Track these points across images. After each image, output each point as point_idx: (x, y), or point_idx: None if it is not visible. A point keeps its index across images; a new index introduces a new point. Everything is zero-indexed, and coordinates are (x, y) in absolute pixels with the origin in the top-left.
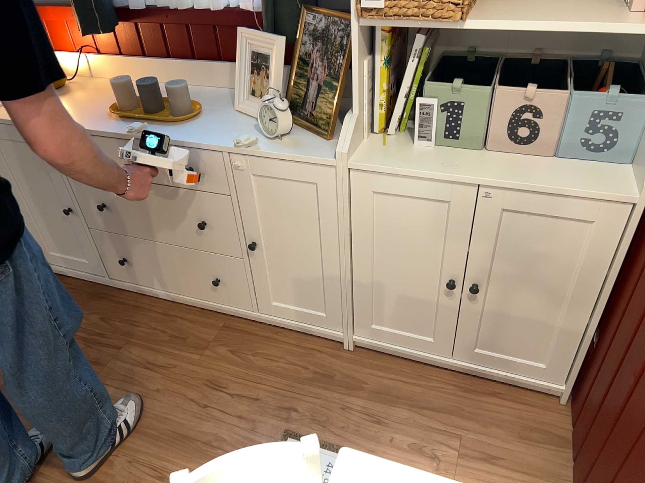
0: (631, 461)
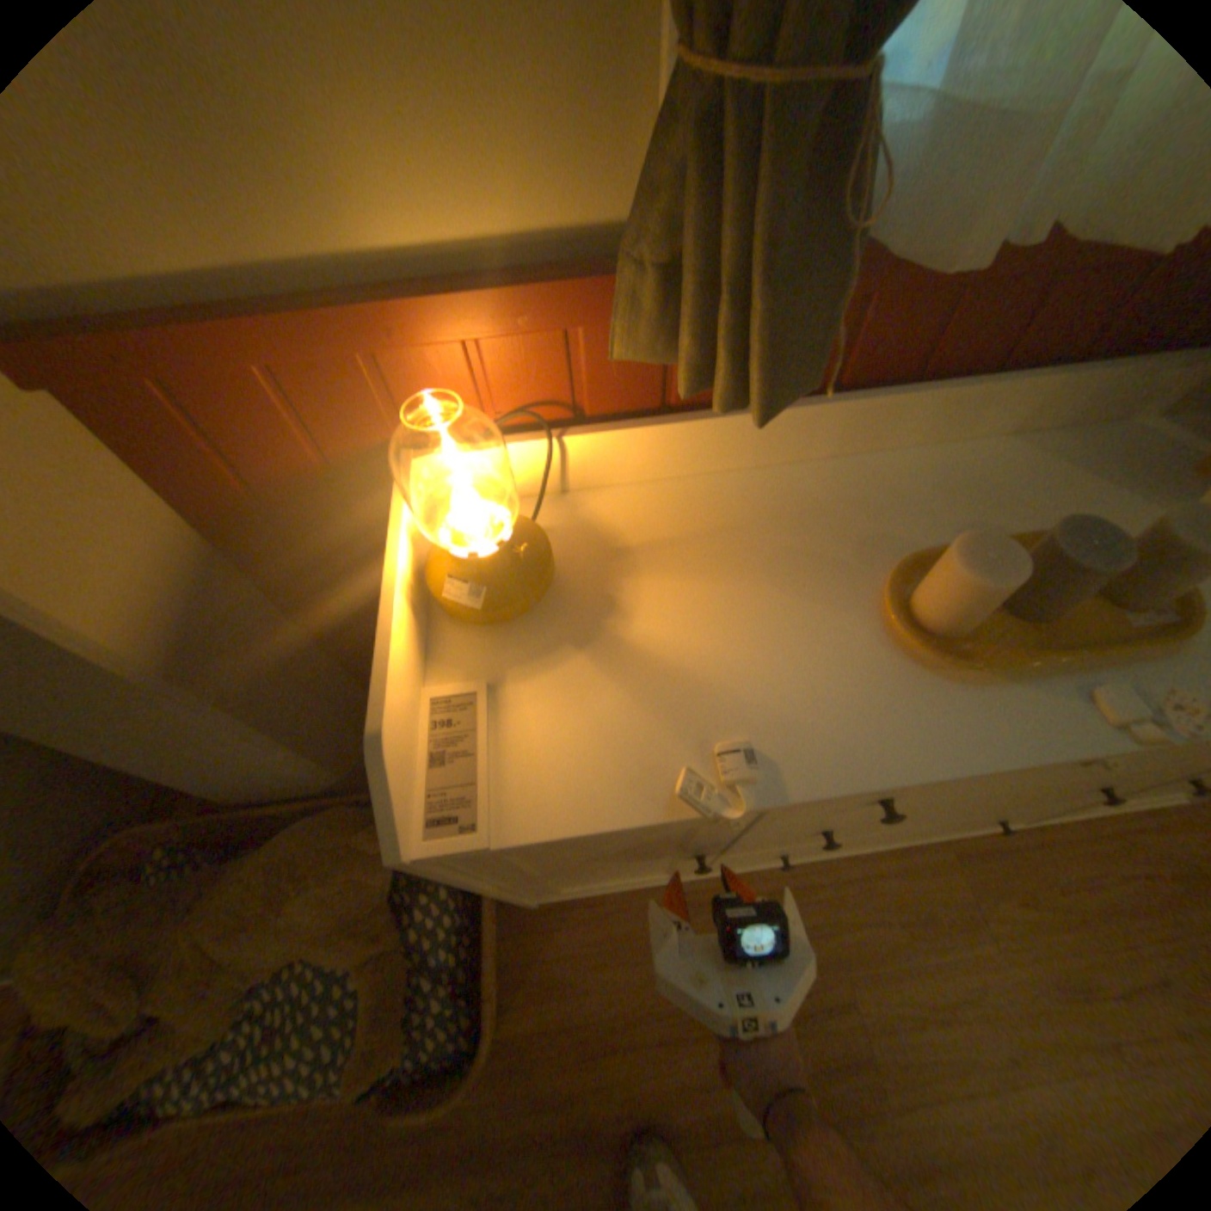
0: None
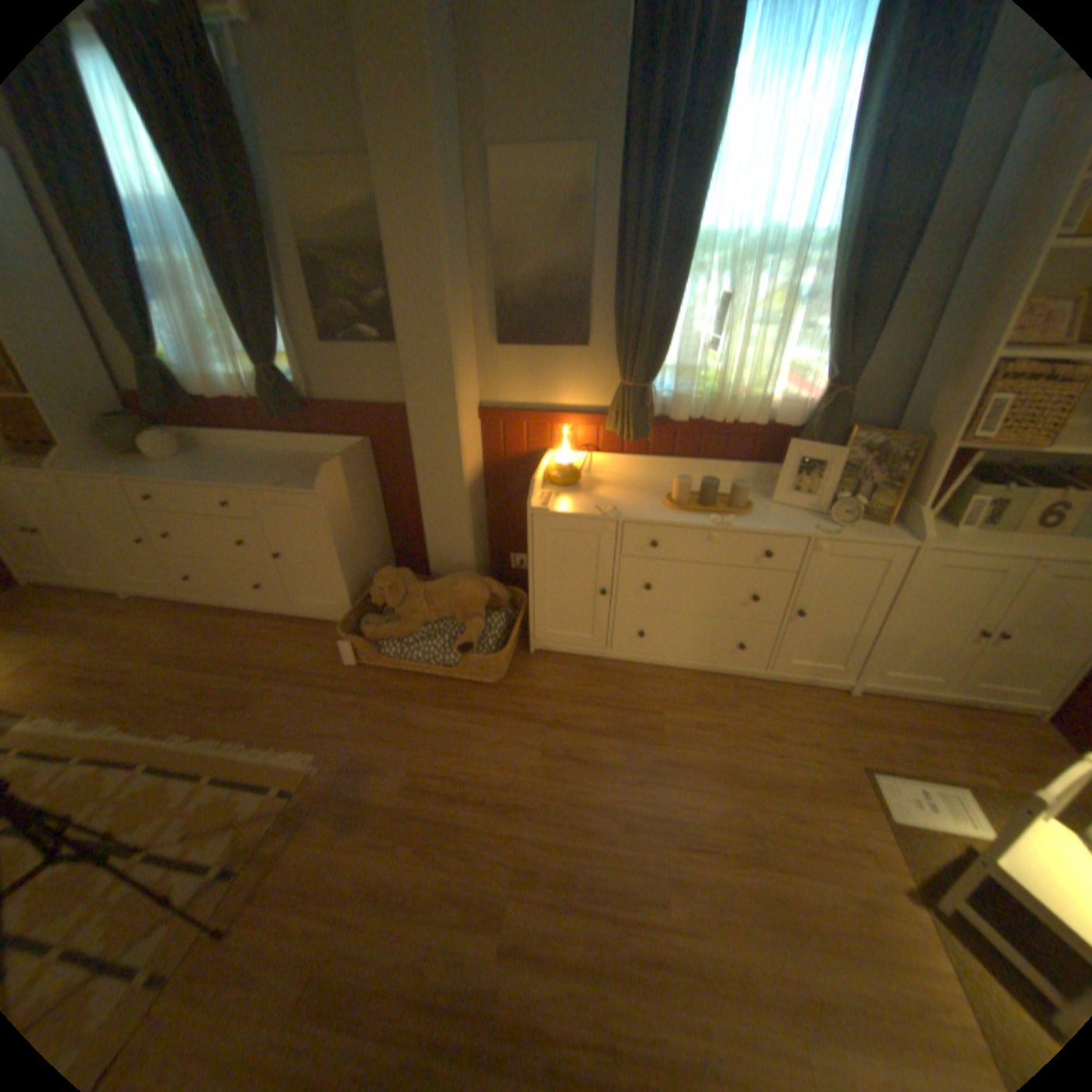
0: None
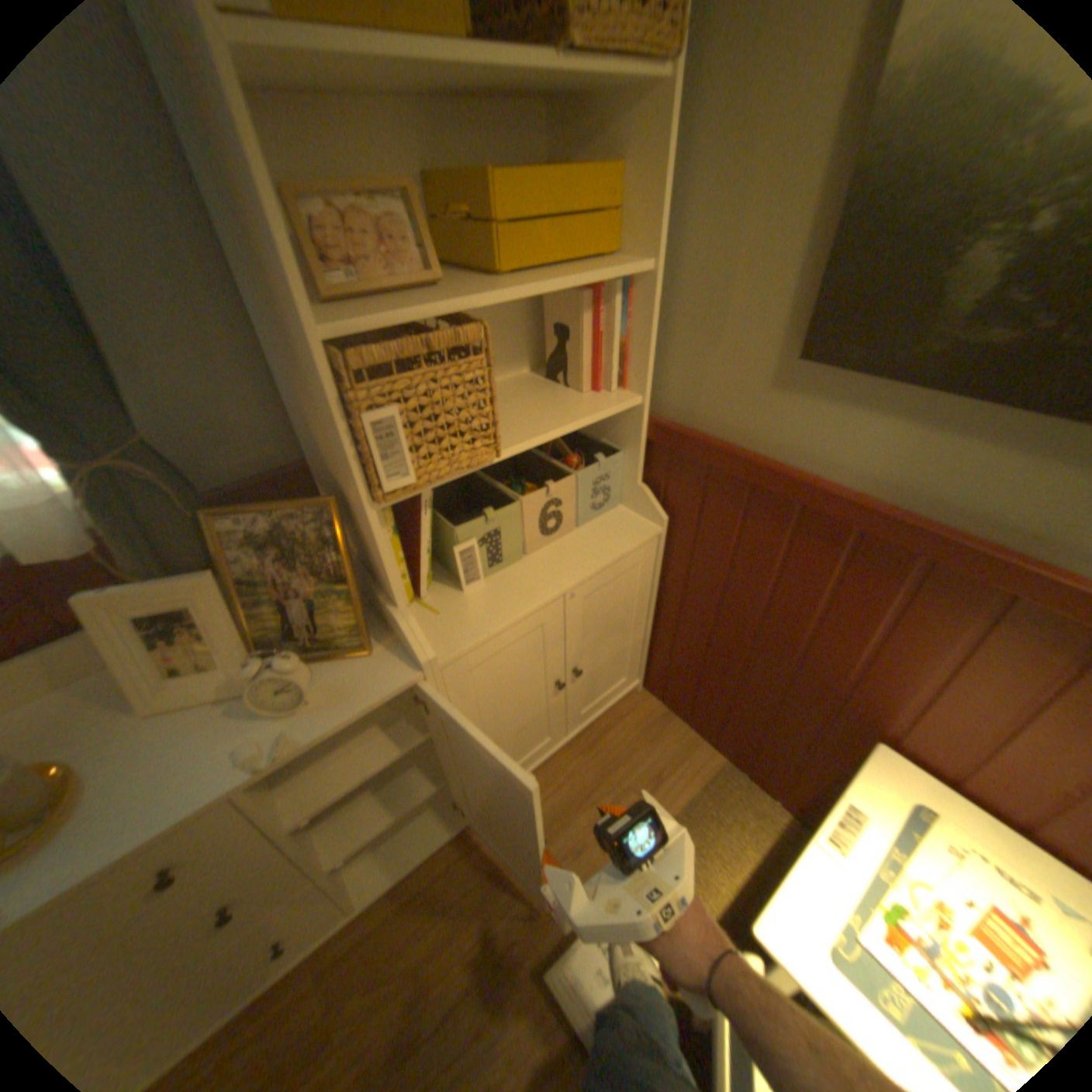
0: (801, 705)
